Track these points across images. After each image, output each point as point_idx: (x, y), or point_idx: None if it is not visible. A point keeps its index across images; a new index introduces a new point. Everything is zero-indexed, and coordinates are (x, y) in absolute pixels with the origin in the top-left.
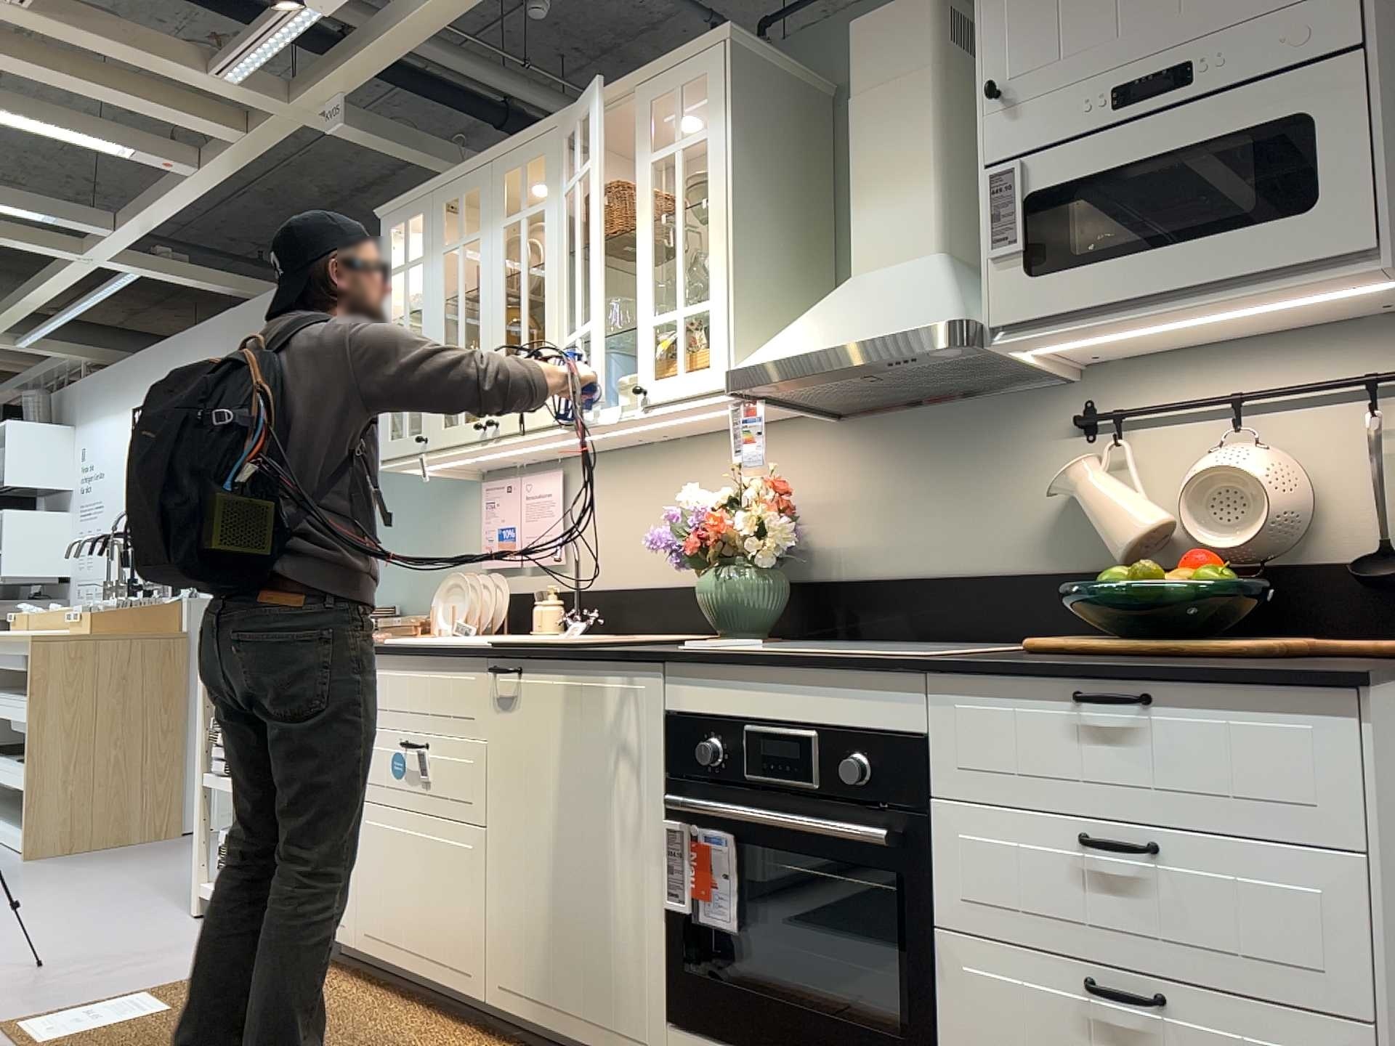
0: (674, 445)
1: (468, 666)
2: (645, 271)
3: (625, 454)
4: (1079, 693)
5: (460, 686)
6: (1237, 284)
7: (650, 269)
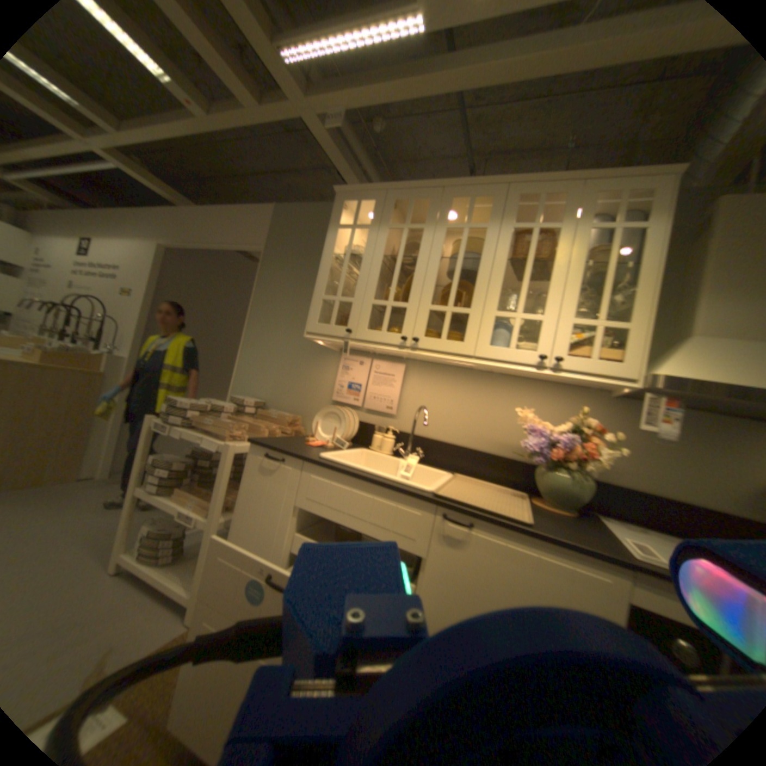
0: (491, 376)
1: (418, 505)
2: (574, 290)
3: (453, 370)
4: None
5: (407, 515)
6: None
7: (580, 290)
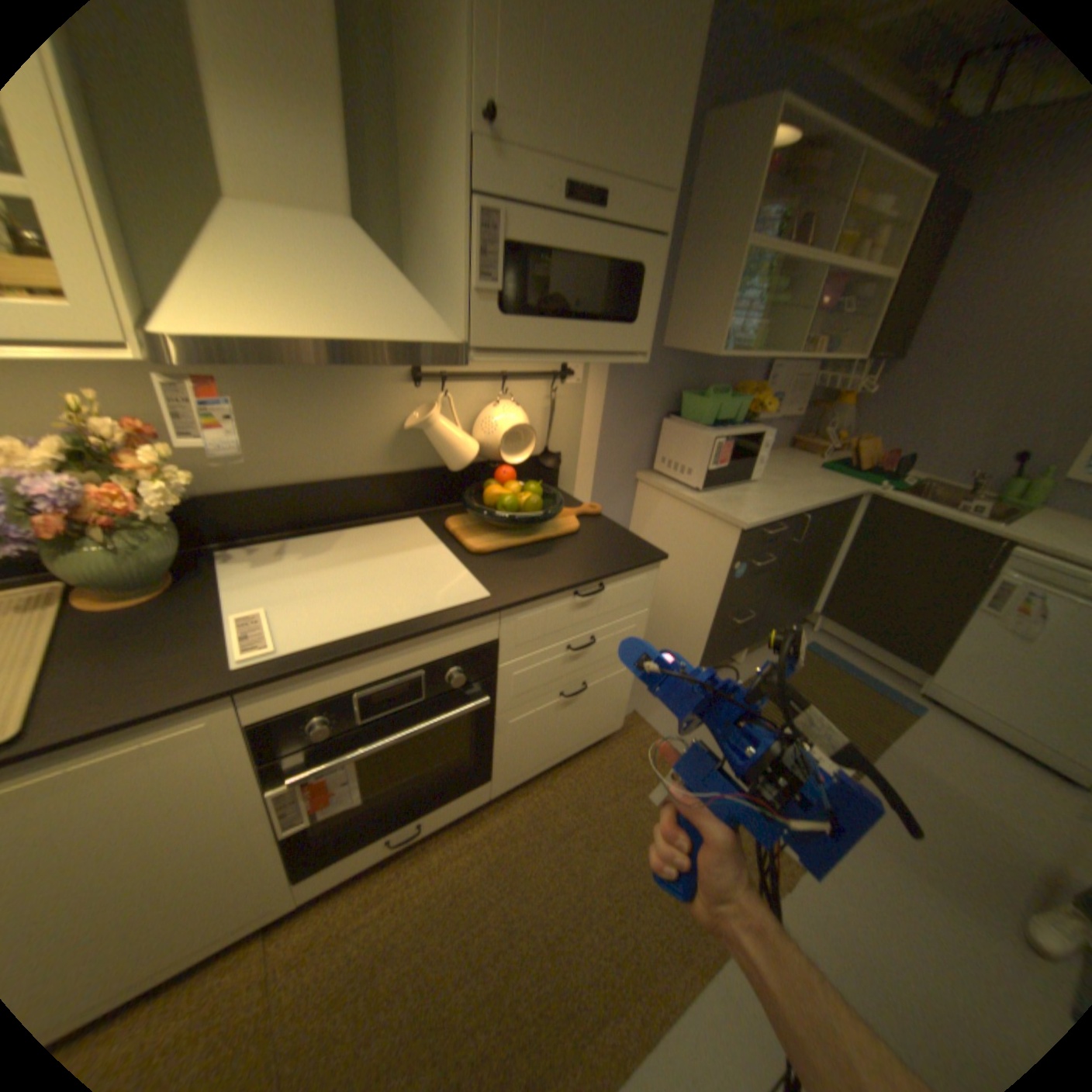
0: None
1: None
2: None
3: None
4: (574, 592)
5: None
6: (598, 352)
7: None
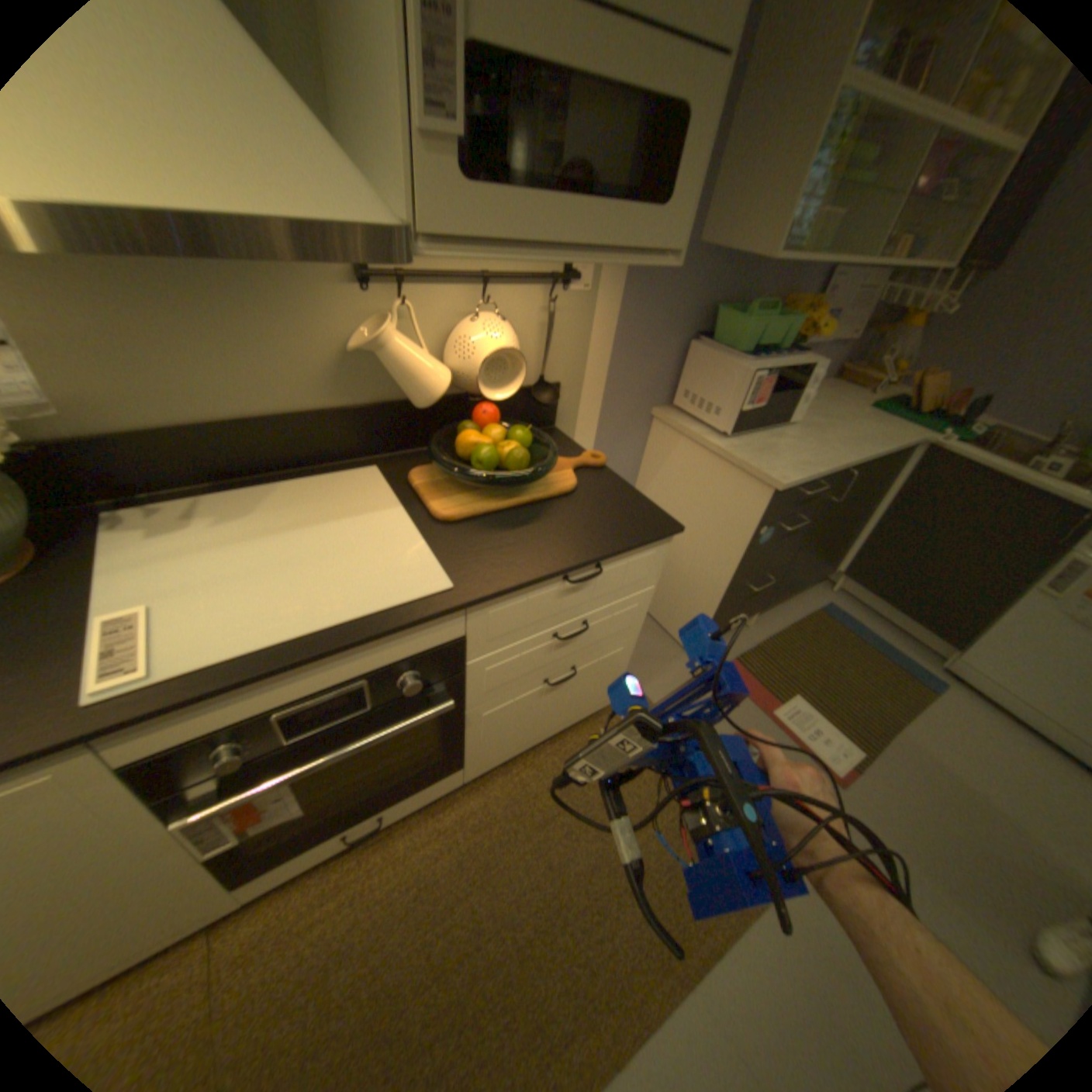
0: None
1: None
2: None
3: None
4: (564, 576)
5: None
6: (611, 249)
7: None
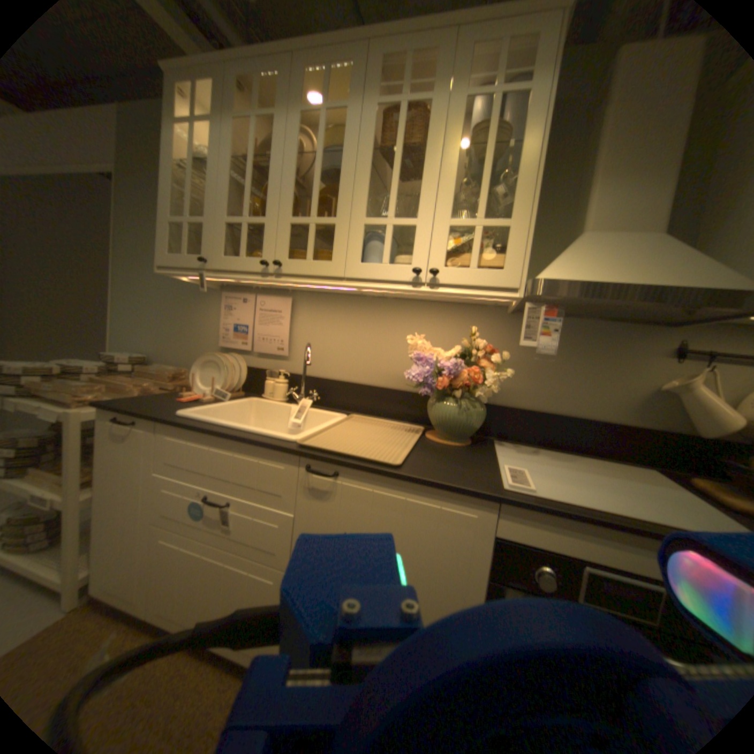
0: (385, 302)
1: (279, 457)
2: (450, 182)
3: (344, 299)
4: None
5: (269, 470)
6: None
7: (456, 181)
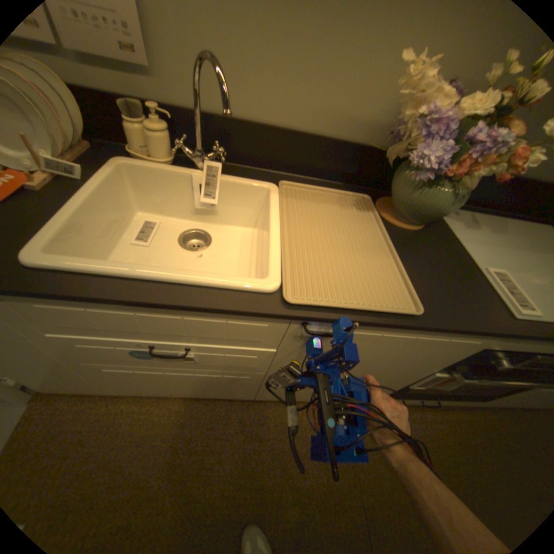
0: None
1: (261, 319)
2: None
3: None
4: None
5: (244, 327)
6: None
7: None
